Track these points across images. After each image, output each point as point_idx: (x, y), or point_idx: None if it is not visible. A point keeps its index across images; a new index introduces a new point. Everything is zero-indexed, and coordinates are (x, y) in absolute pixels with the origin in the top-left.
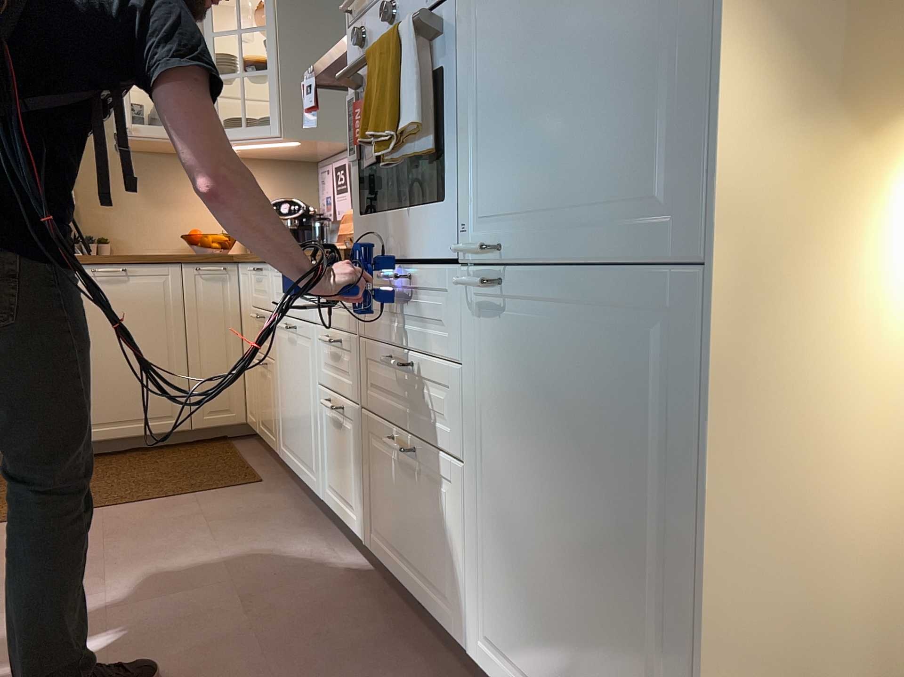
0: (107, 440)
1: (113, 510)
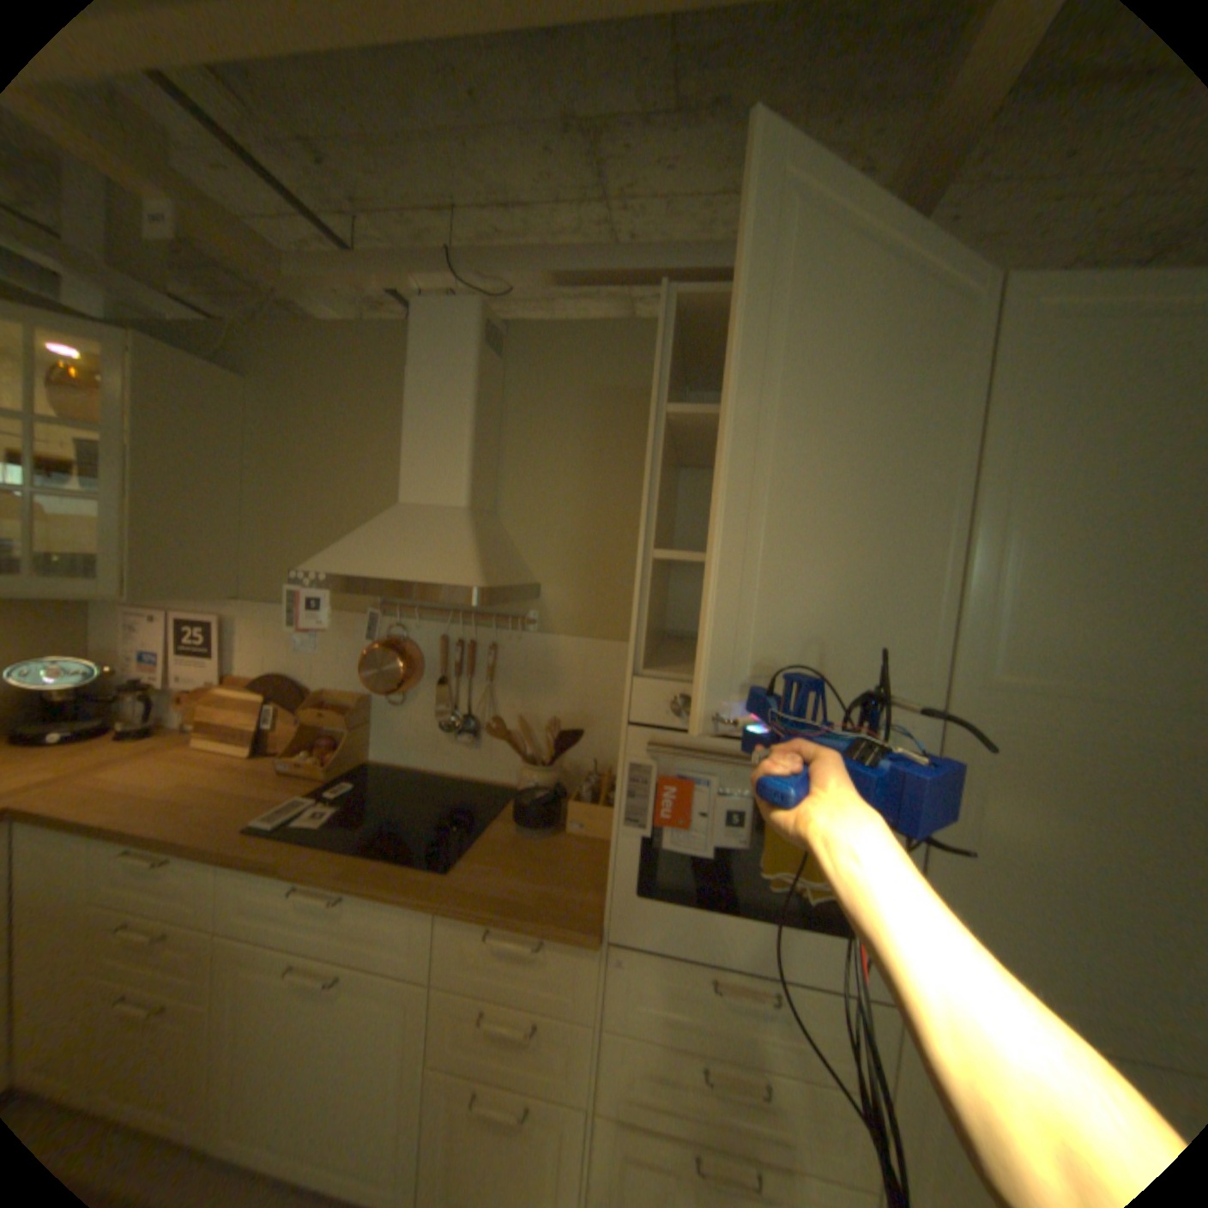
0: None
1: None
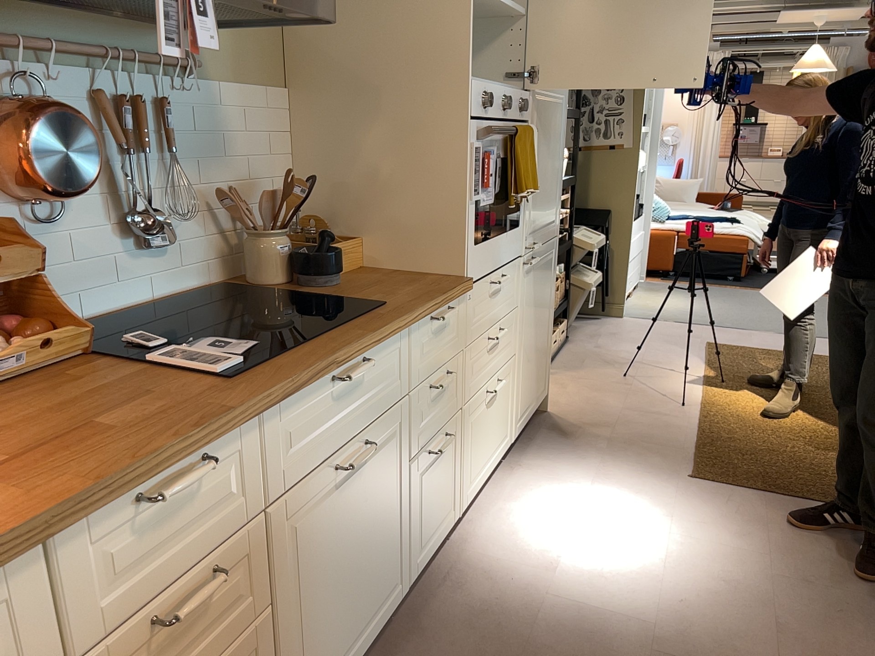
0: None
1: None
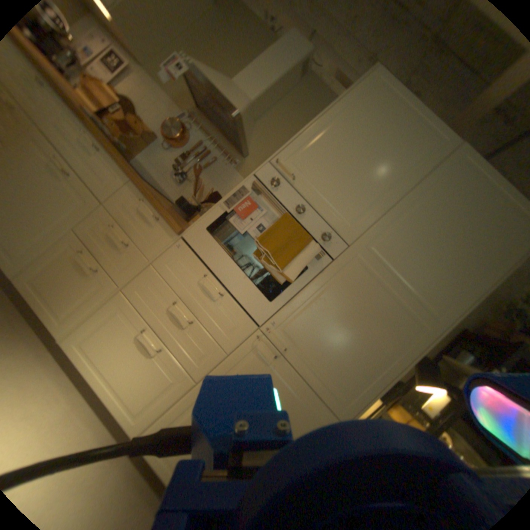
0: None
1: None
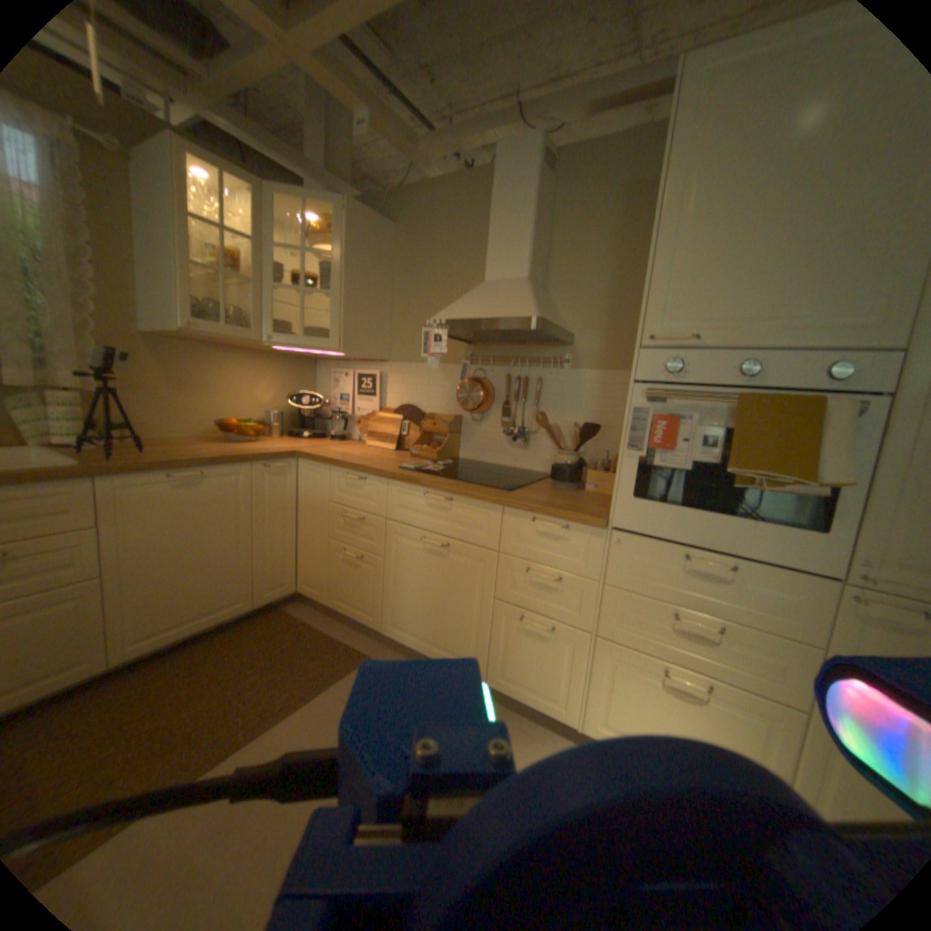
0: (175, 642)
1: (266, 736)
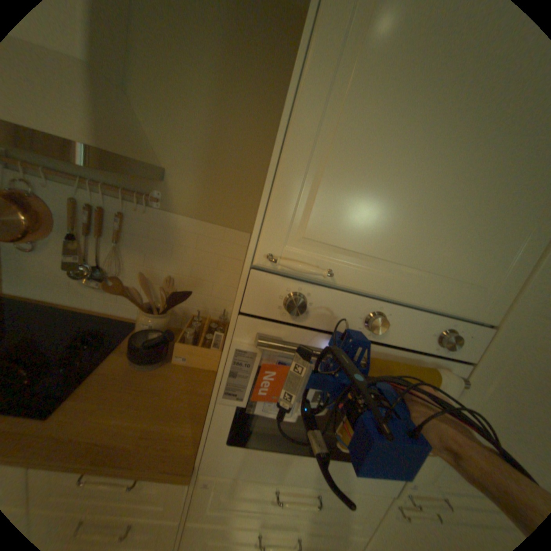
0: None
1: None
